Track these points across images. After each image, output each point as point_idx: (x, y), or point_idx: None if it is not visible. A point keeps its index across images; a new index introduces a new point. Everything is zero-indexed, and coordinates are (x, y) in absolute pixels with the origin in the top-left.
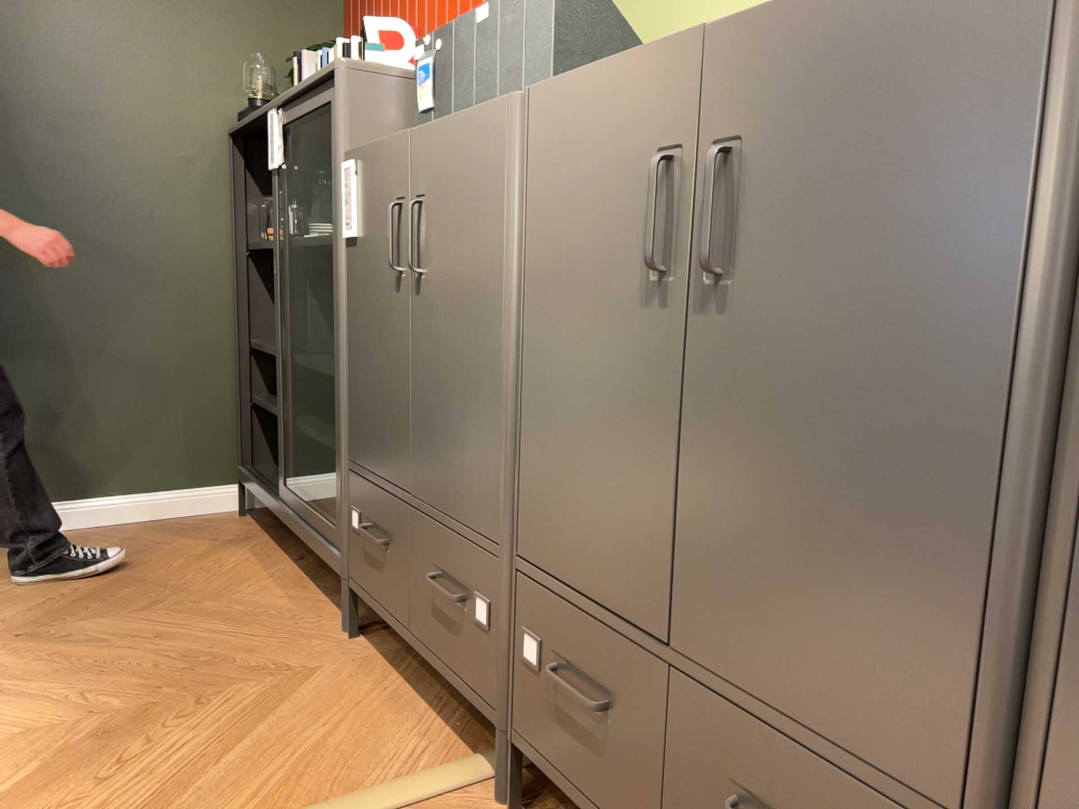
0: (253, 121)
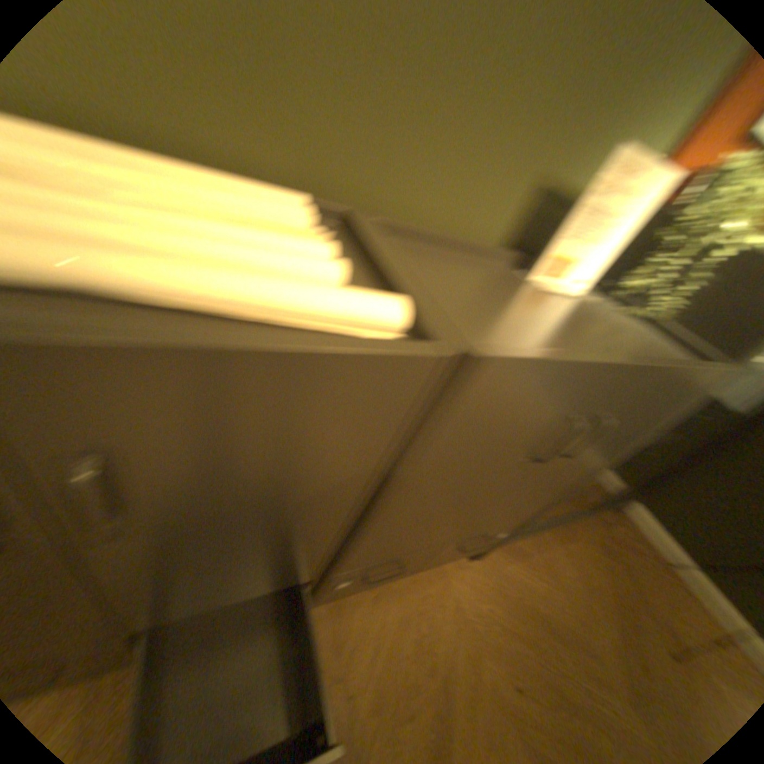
0: None
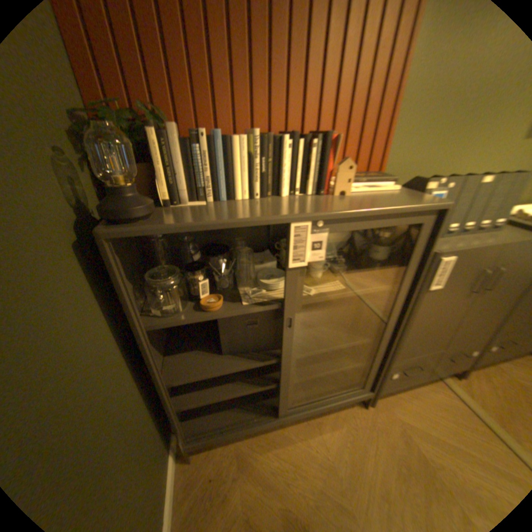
0: (231, 225)
